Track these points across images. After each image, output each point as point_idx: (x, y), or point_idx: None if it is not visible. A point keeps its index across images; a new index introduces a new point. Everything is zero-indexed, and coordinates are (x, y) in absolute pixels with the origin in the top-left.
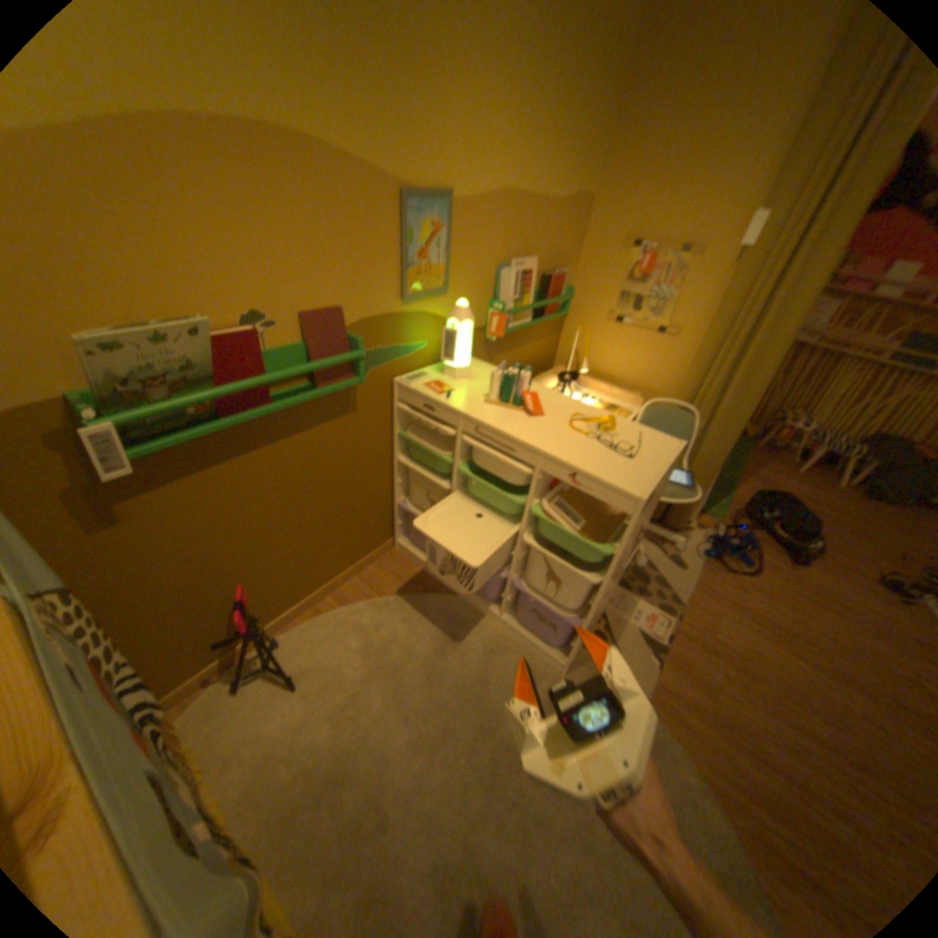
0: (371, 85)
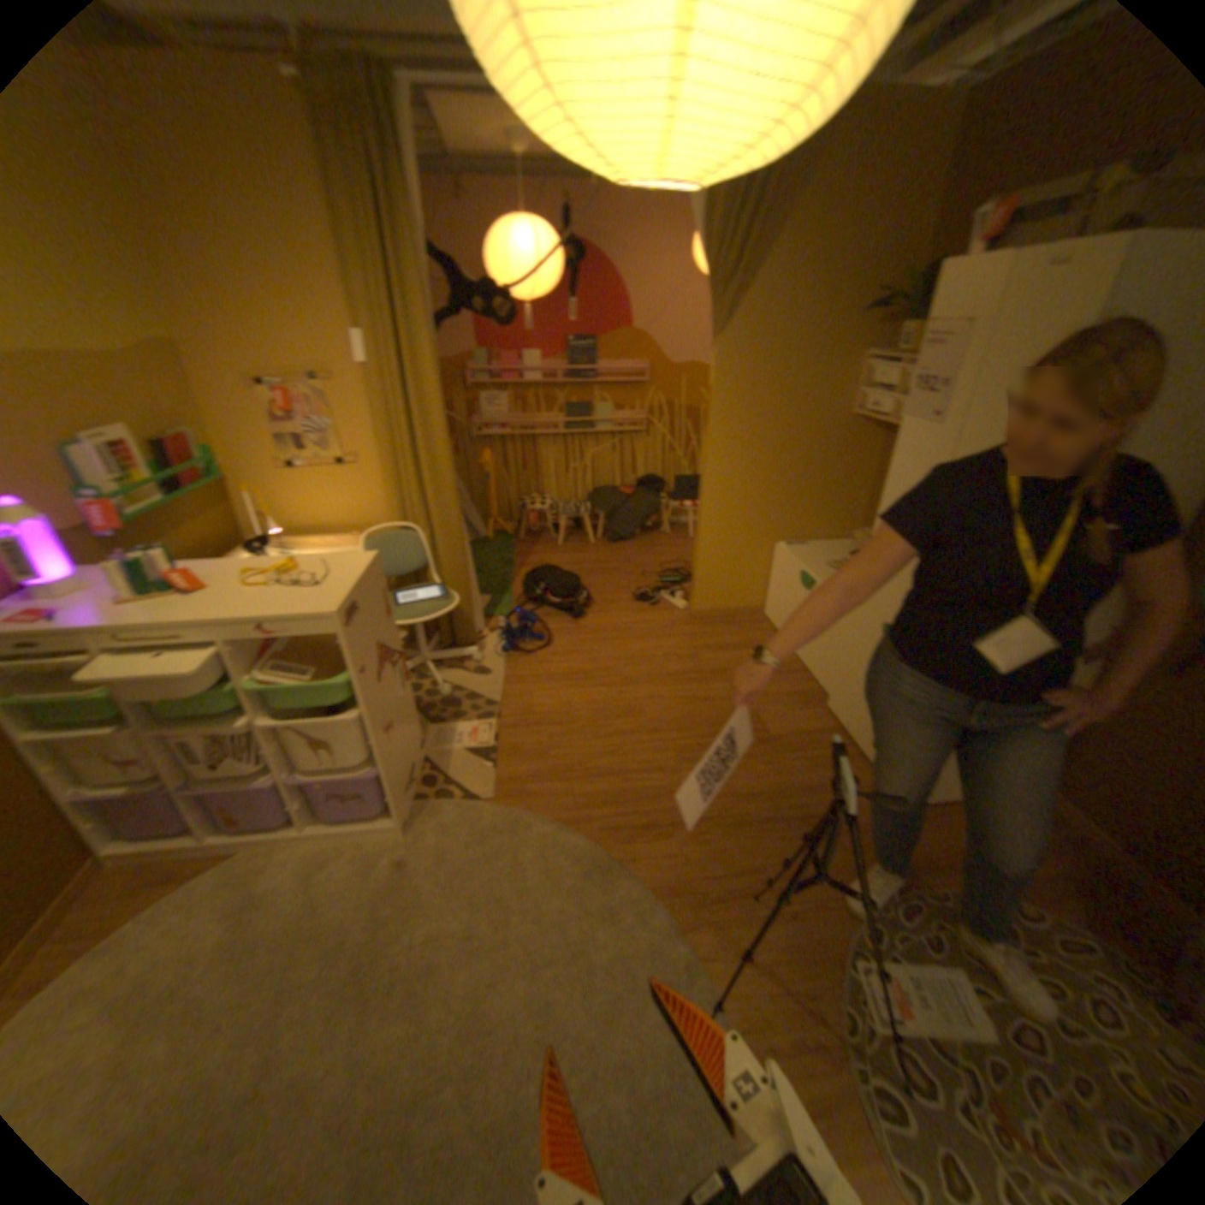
0: None
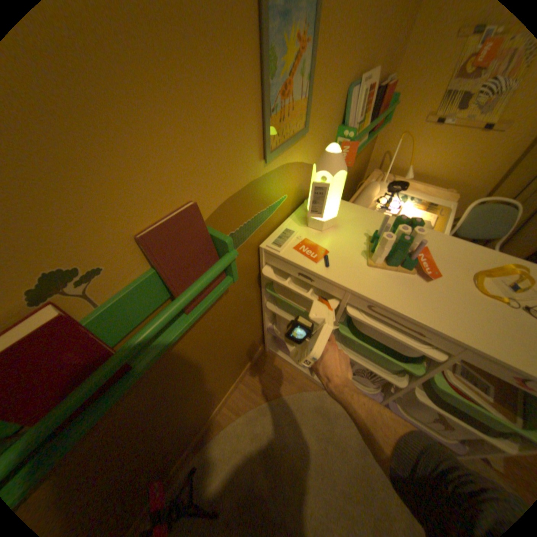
0: None
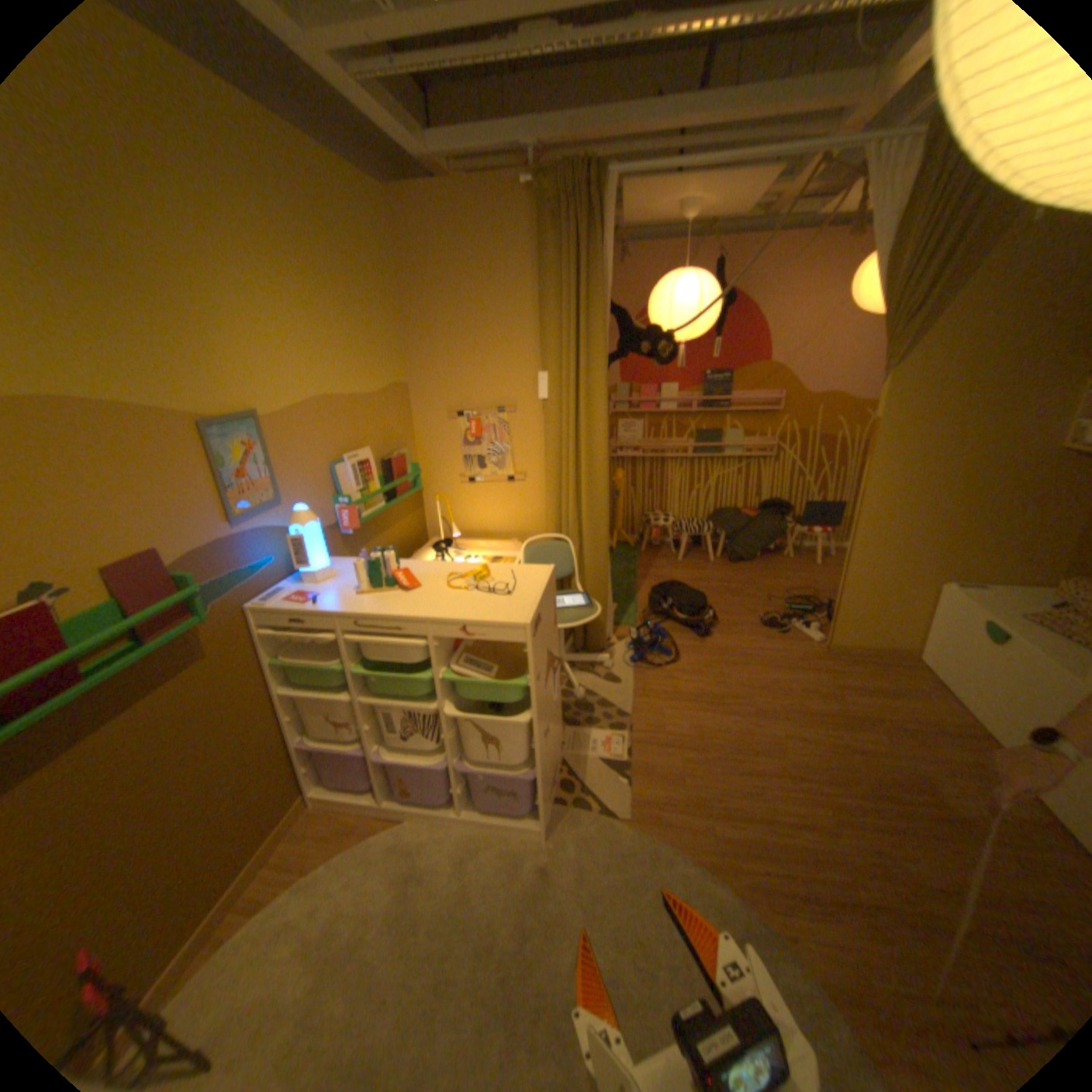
0: (137, 341)
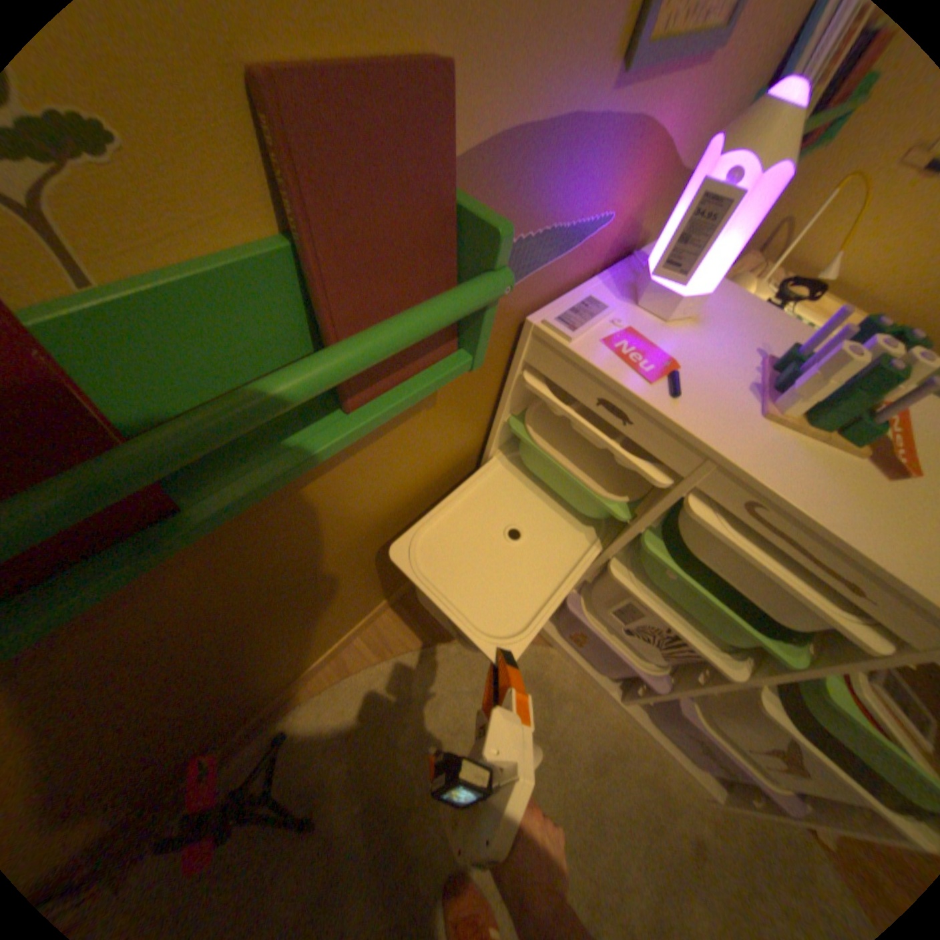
0: None
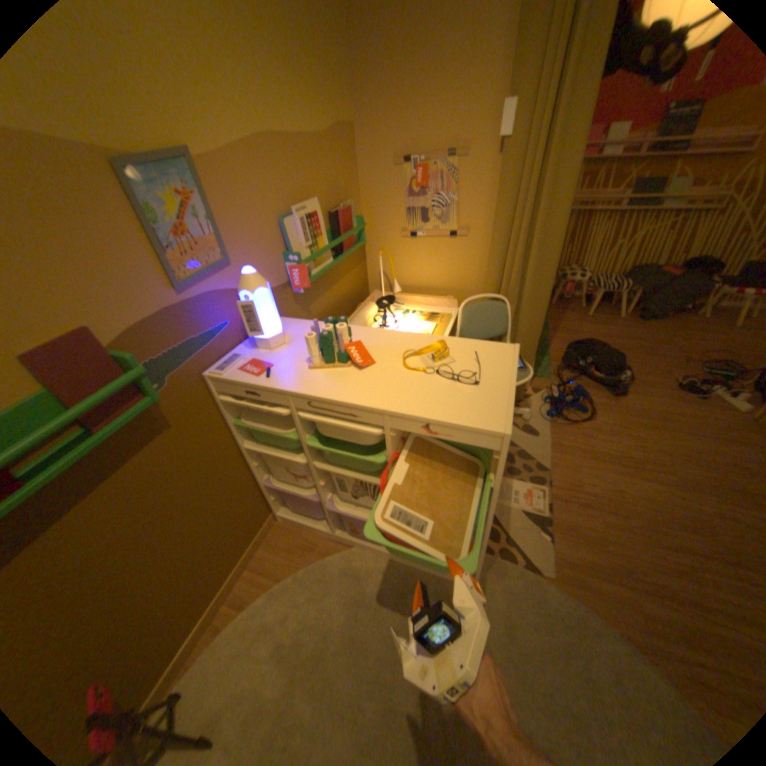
0: None
